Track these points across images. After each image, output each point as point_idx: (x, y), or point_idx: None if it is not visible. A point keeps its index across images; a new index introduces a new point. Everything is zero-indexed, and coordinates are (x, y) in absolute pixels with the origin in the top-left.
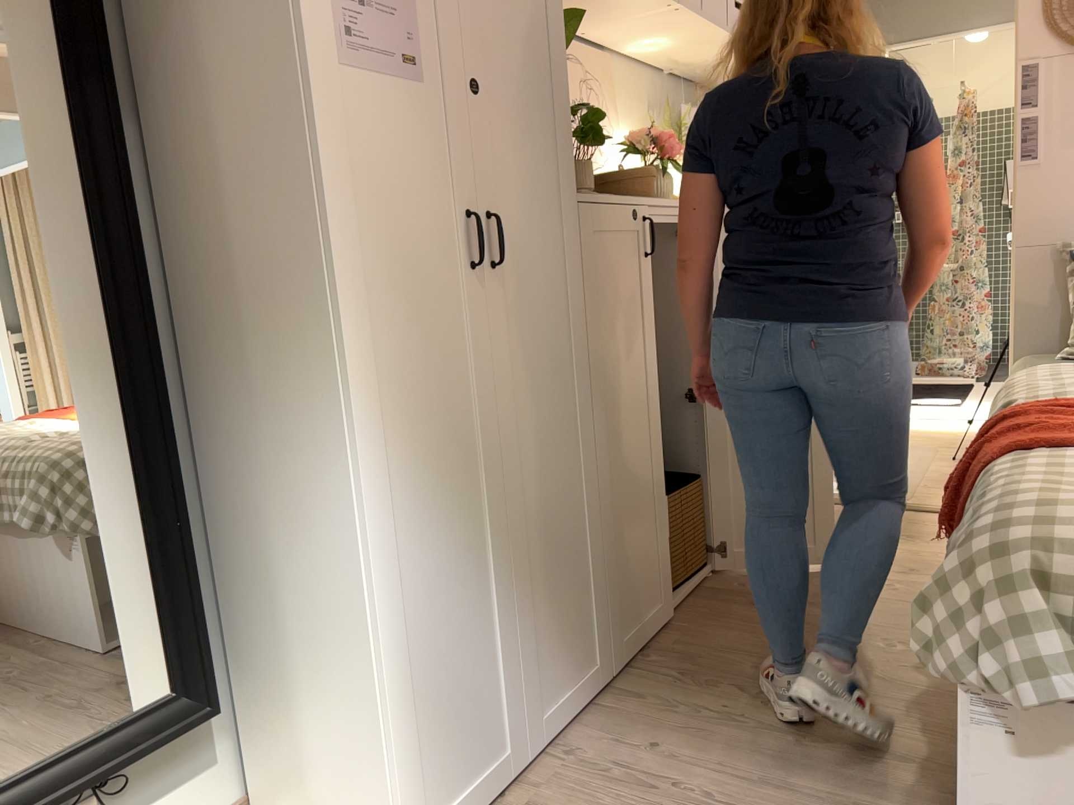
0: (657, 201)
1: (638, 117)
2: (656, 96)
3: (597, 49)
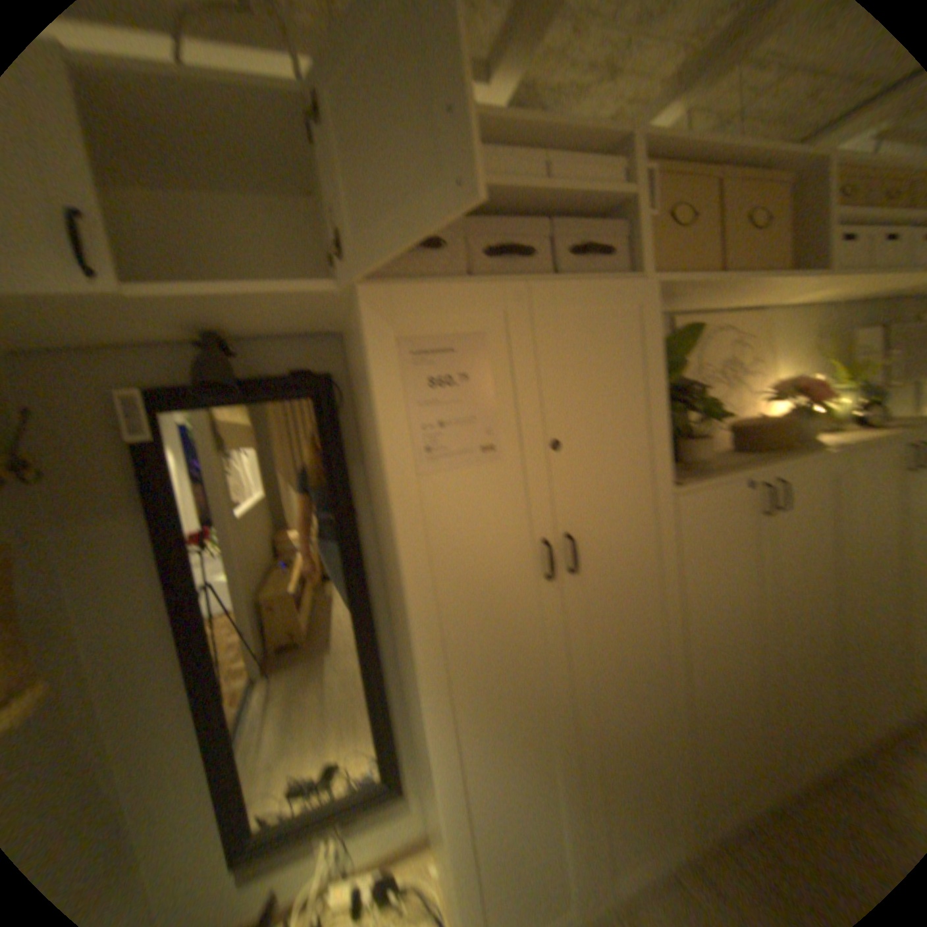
0: (793, 453)
1: (804, 349)
2: (828, 325)
3: (756, 310)
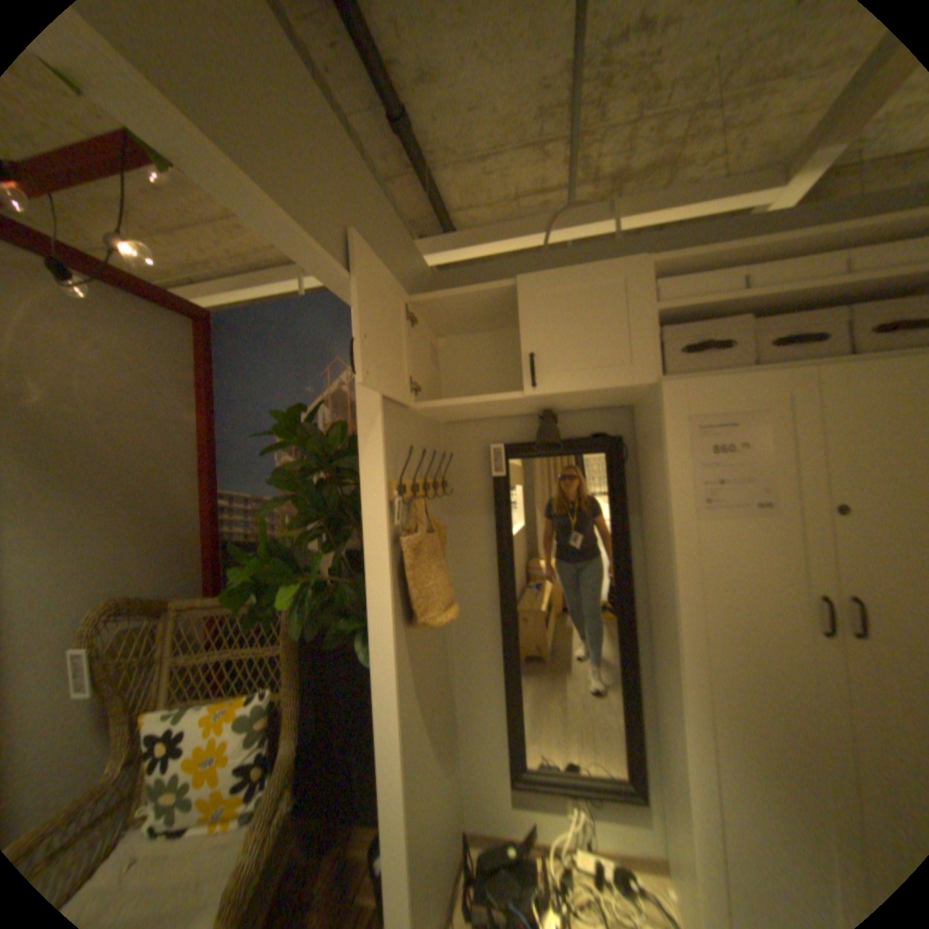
0: None
1: None
2: None
3: None
